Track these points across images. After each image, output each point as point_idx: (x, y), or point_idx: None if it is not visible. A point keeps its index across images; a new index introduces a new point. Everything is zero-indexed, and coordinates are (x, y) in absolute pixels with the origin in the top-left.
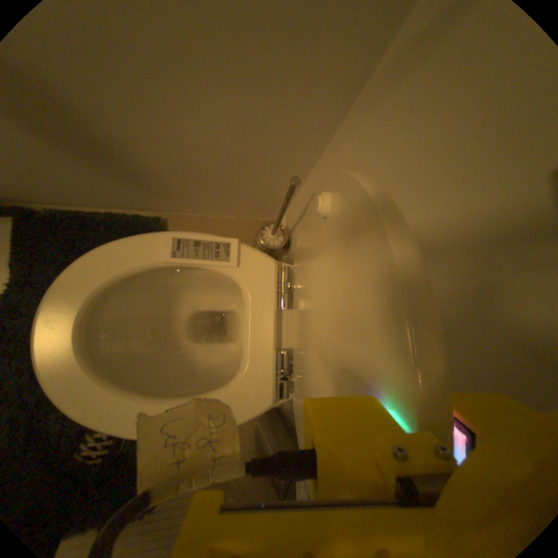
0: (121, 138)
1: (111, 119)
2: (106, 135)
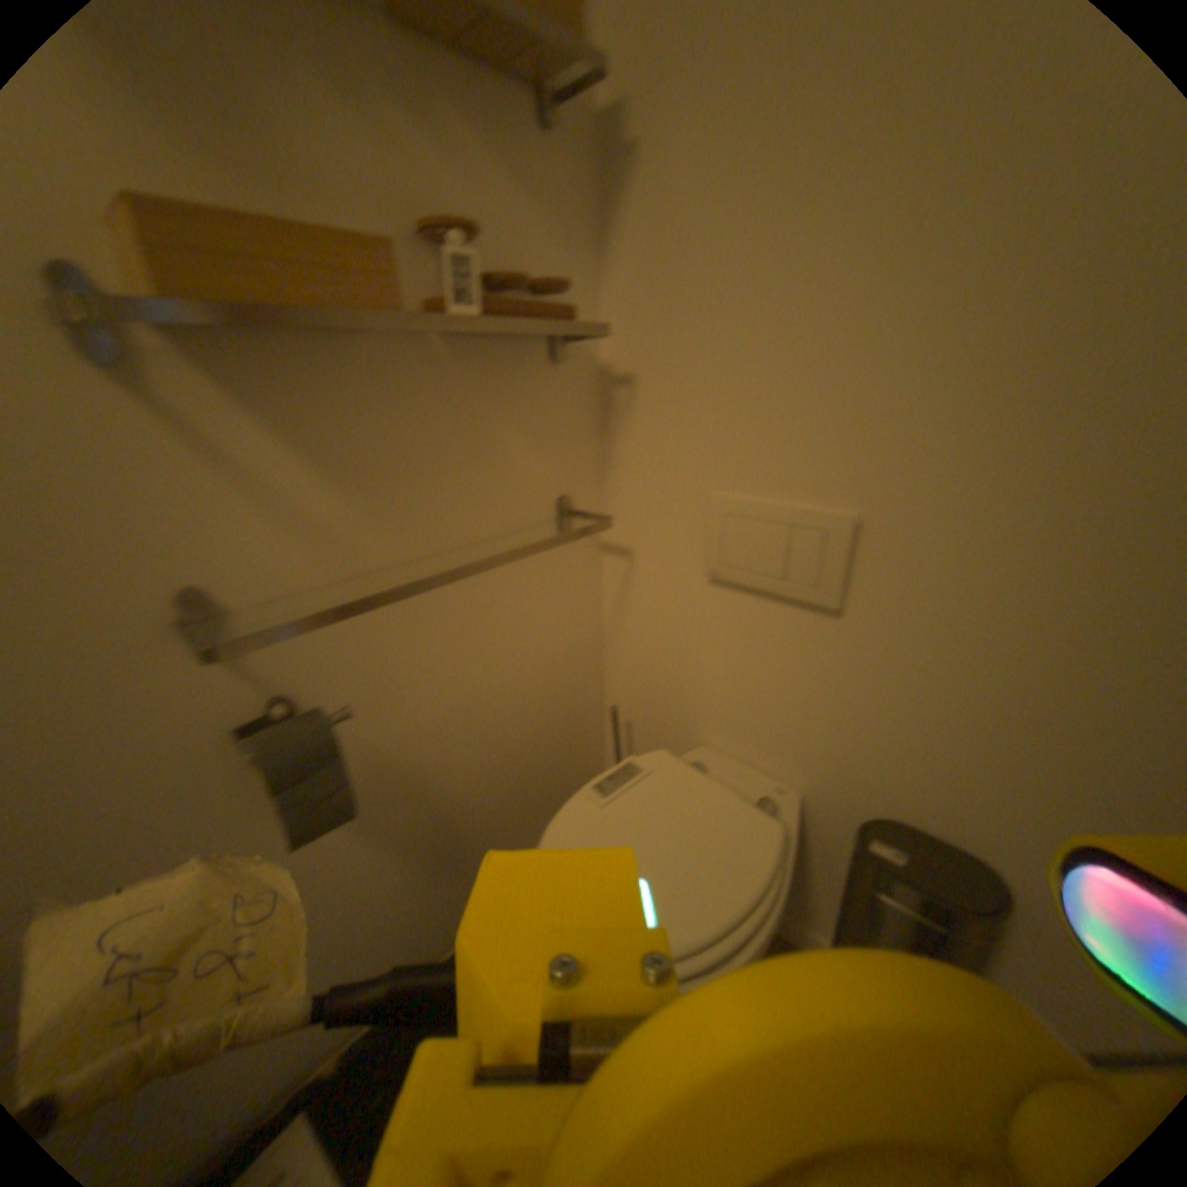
0: (470, 790)
1: (467, 771)
2: (458, 798)
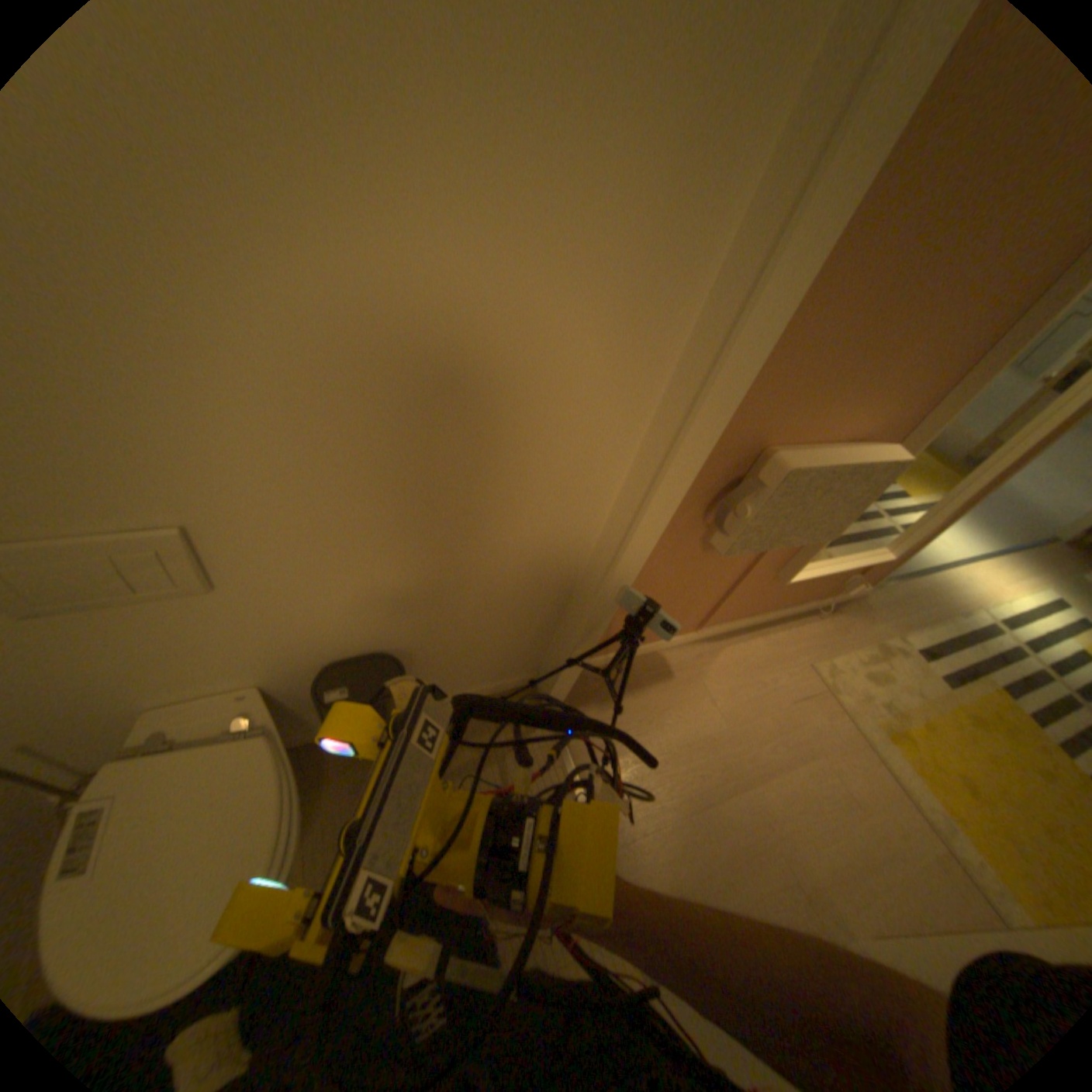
0: None
1: None
2: None
